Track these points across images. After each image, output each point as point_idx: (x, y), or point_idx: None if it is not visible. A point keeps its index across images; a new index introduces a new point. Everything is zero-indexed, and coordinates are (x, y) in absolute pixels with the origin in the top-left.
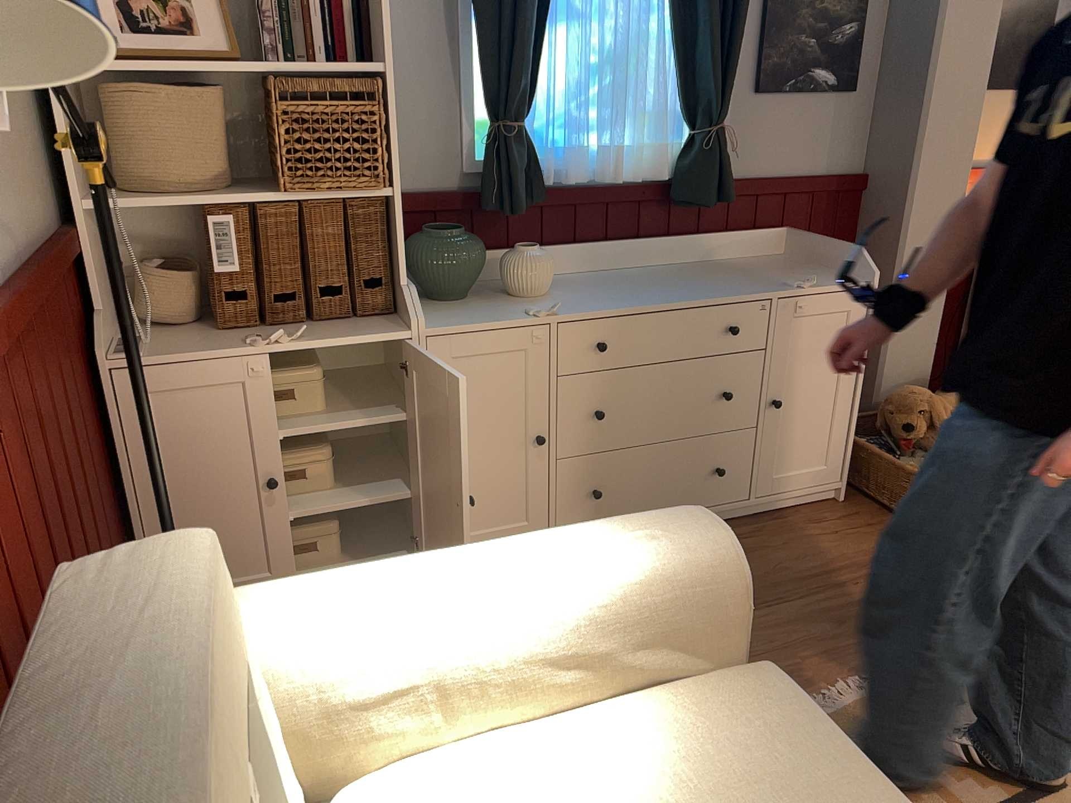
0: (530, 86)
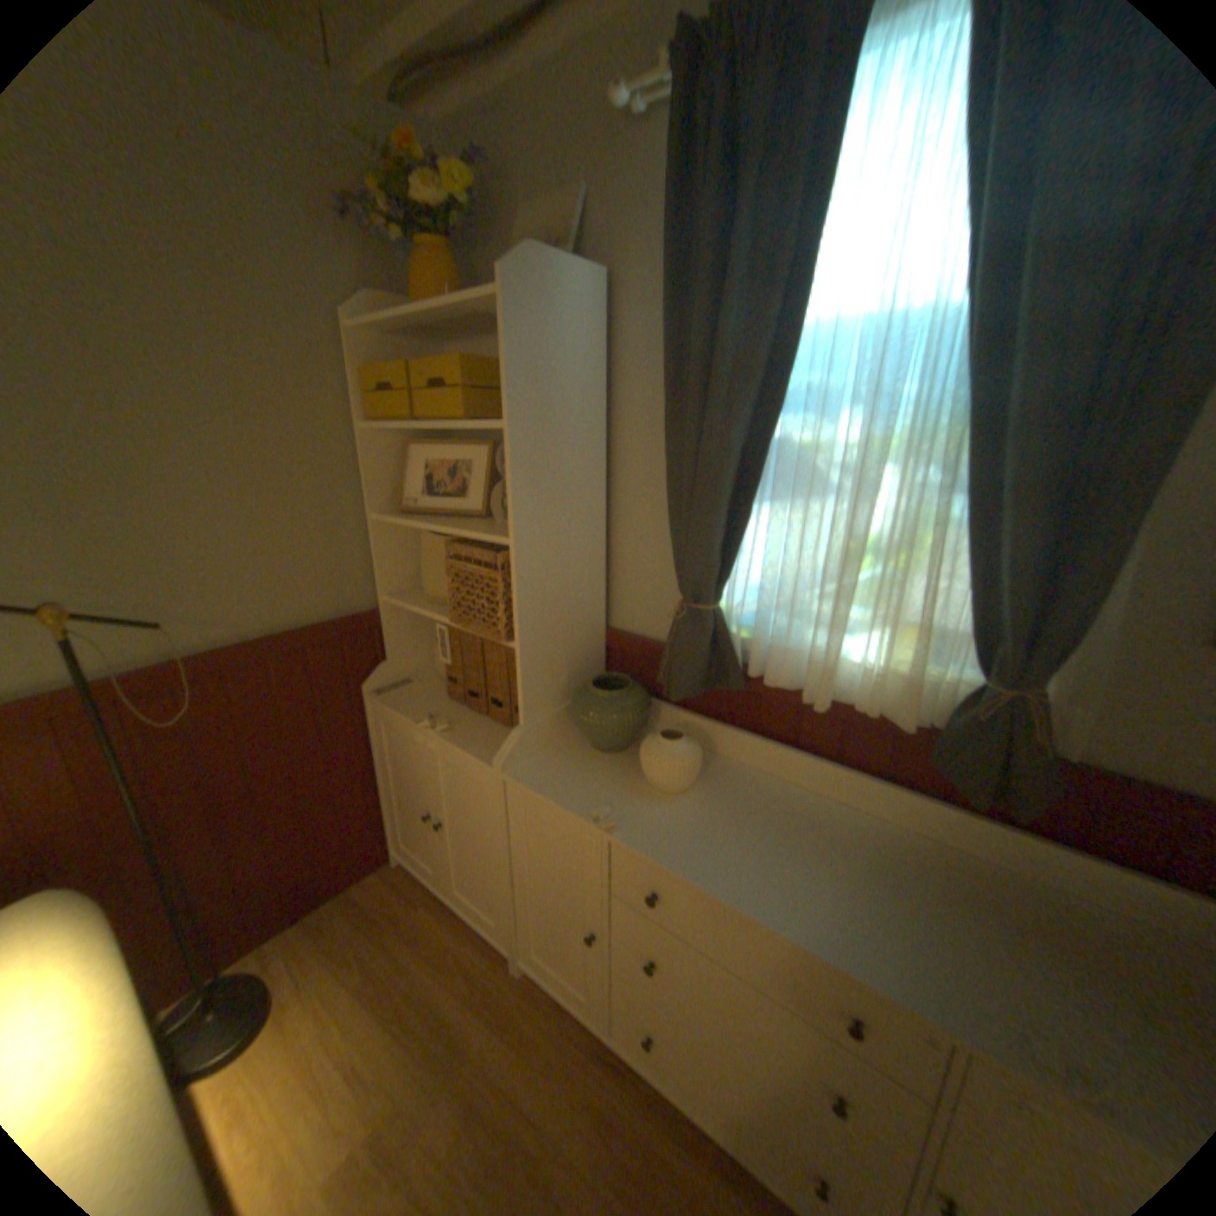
0: (715, 569)
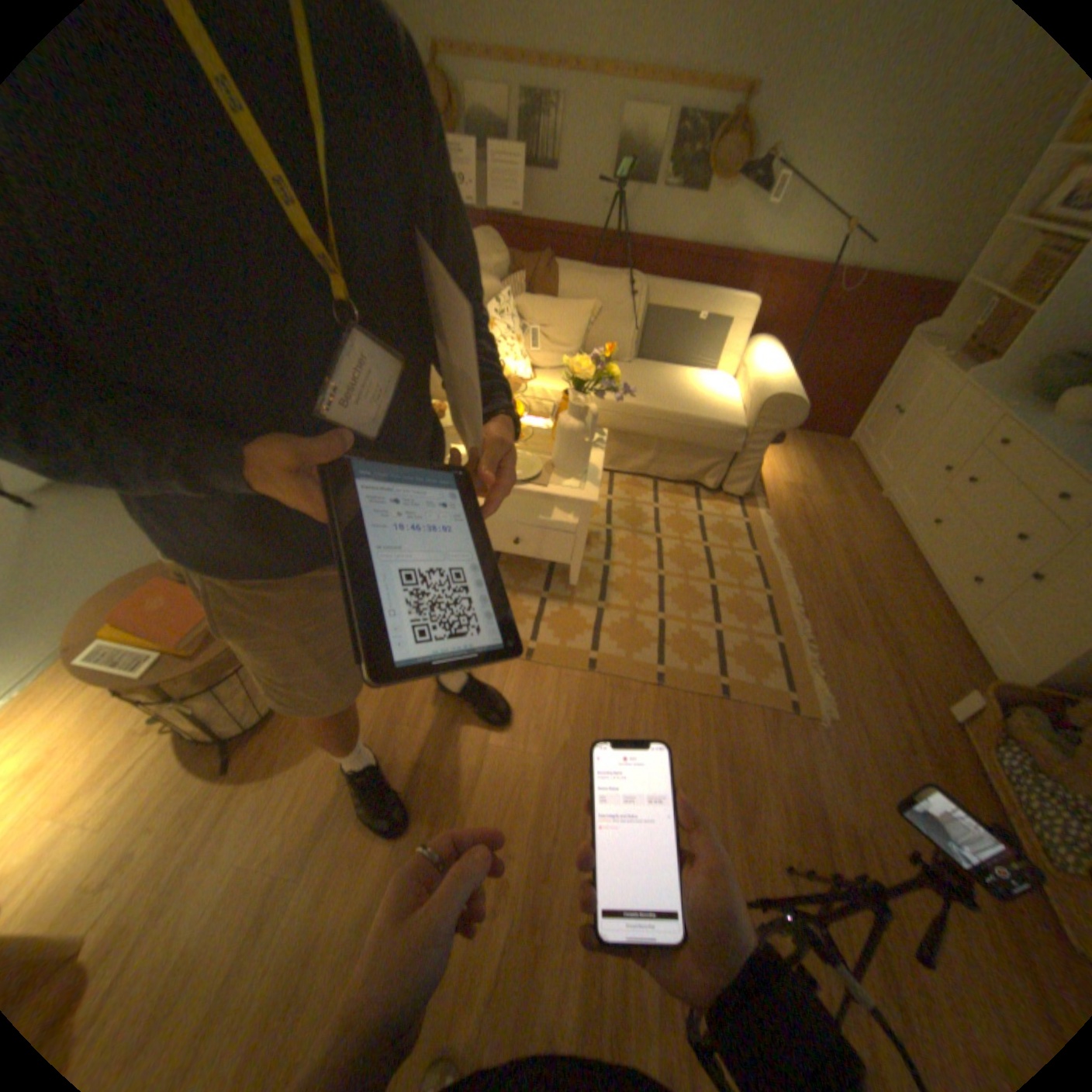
0: None
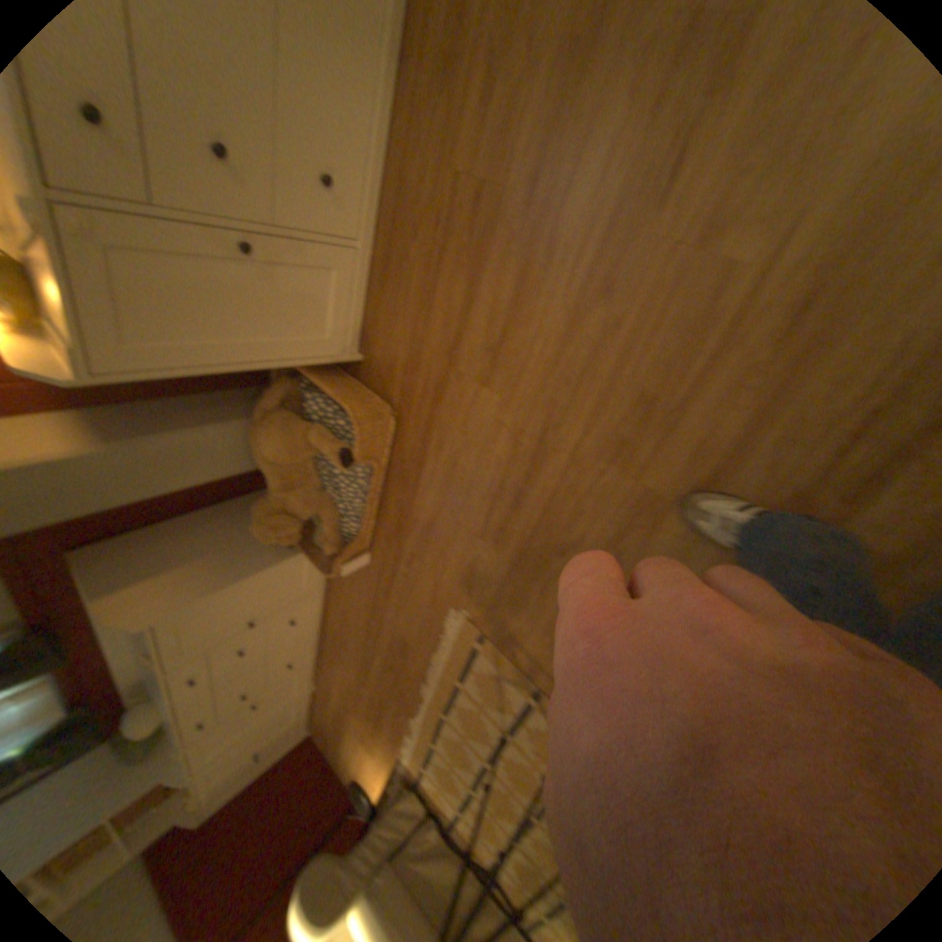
0: None
